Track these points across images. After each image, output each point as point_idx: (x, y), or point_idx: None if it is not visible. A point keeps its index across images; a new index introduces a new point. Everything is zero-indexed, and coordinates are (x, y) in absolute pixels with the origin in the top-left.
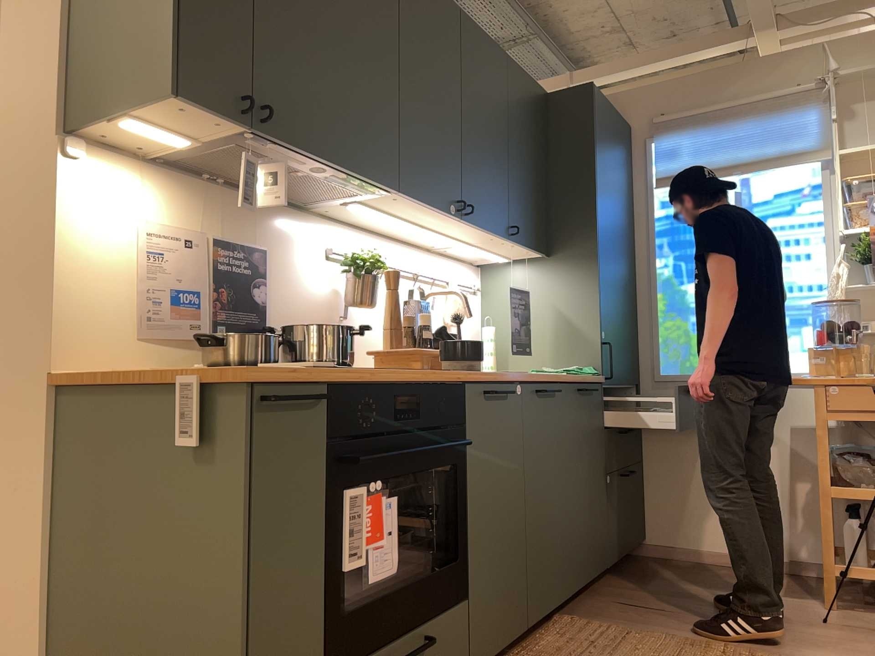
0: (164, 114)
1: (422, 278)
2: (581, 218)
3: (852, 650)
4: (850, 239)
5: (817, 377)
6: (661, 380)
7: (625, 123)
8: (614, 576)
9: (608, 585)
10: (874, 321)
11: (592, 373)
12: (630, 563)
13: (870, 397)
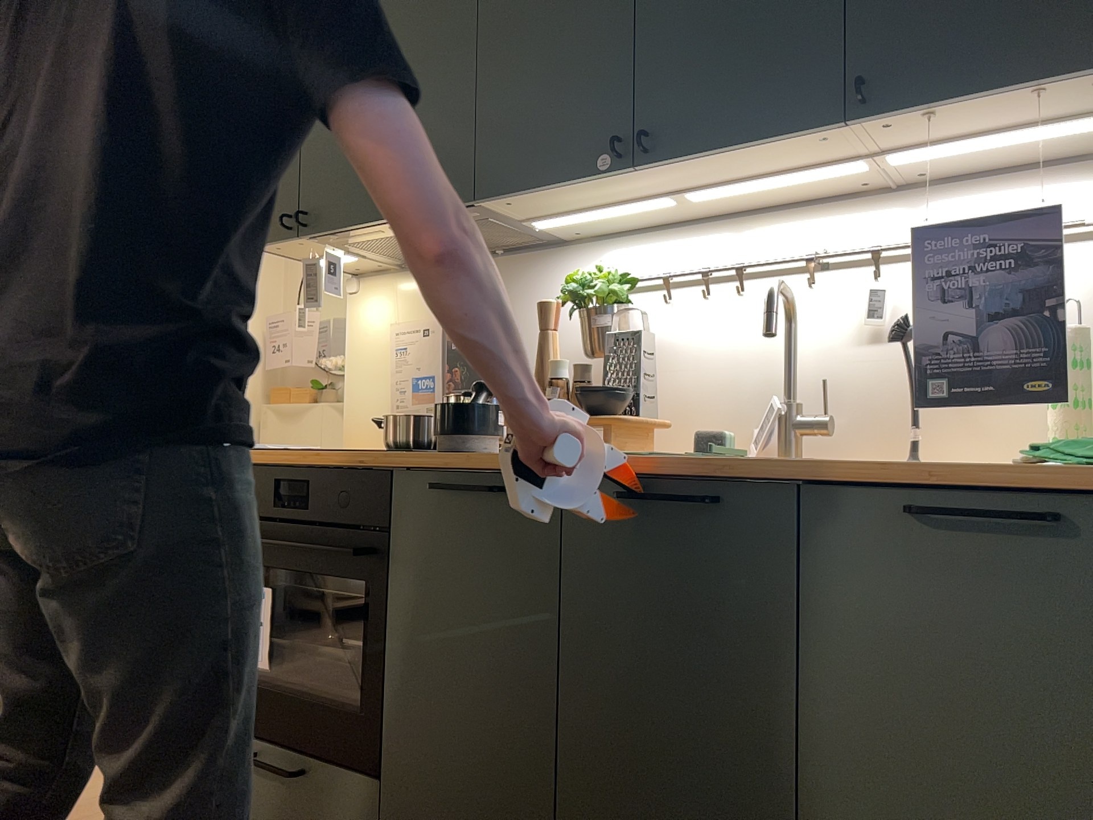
0: (292, 253)
1: (846, 260)
2: None
3: None
4: None
5: None
6: None
7: None
8: None
9: None
10: None
11: None
12: None
13: None
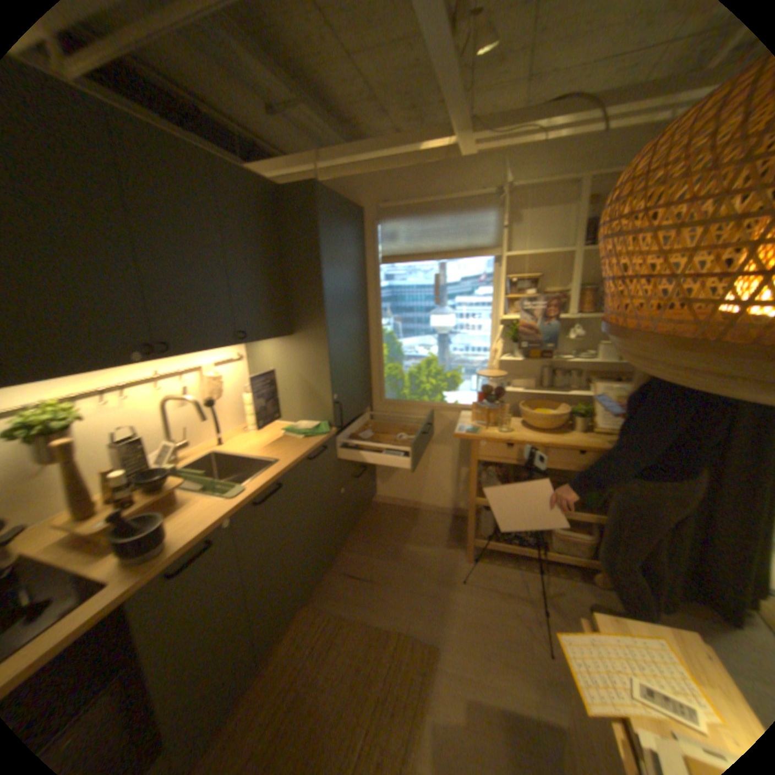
0: None
1: (165, 376)
2: (311, 307)
3: (473, 624)
4: (507, 318)
5: (474, 434)
6: (384, 403)
7: (359, 205)
8: (351, 535)
9: (343, 550)
10: (515, 378)
11: (322, 433)
12: (364, 515)
13: (504, 451)
